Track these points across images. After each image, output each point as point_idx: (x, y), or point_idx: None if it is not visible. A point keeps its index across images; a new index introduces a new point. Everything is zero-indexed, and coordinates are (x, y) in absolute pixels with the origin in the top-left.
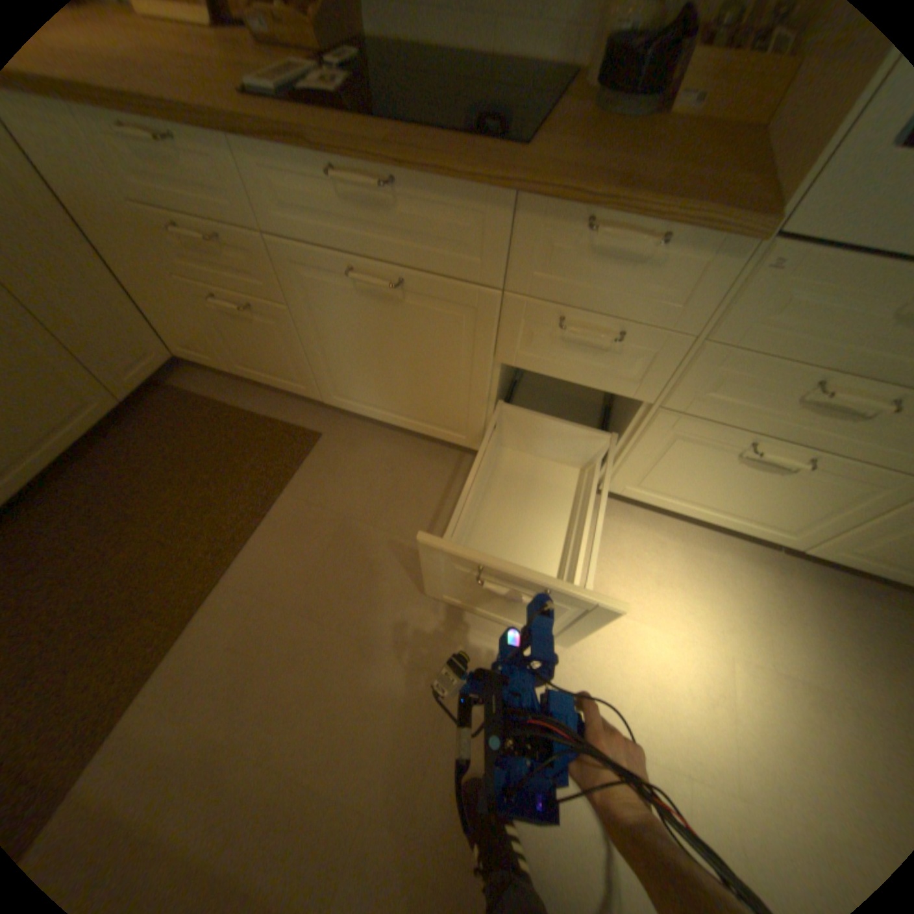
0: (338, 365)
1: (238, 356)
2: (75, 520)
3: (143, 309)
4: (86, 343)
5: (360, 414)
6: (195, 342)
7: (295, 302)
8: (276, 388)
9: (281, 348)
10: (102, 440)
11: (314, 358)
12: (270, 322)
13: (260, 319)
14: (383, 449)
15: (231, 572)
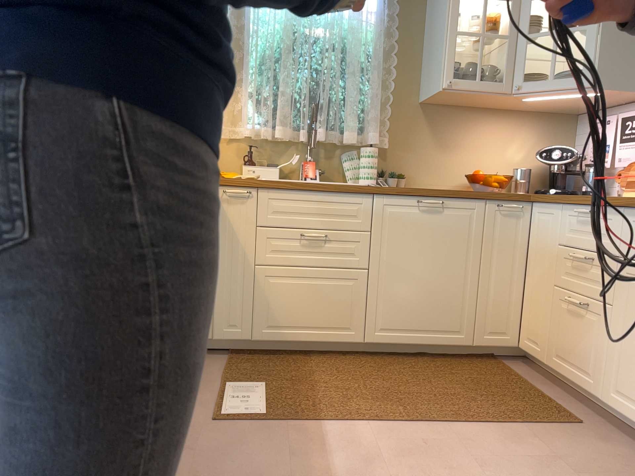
0: (629, 359)
1: (560, 347)
2: (409, 369)
3: (525, 307)
4: (487, 305)
5: (629, 420)
6: (539, 334)
7: (620, 302)
8: (572, 381)
9: (593, 341)
10: (448, 358)
11: (613, 351)
12: (596, 318)
13: (591, 316)
14: (633, 459)
15: (456, 426)
